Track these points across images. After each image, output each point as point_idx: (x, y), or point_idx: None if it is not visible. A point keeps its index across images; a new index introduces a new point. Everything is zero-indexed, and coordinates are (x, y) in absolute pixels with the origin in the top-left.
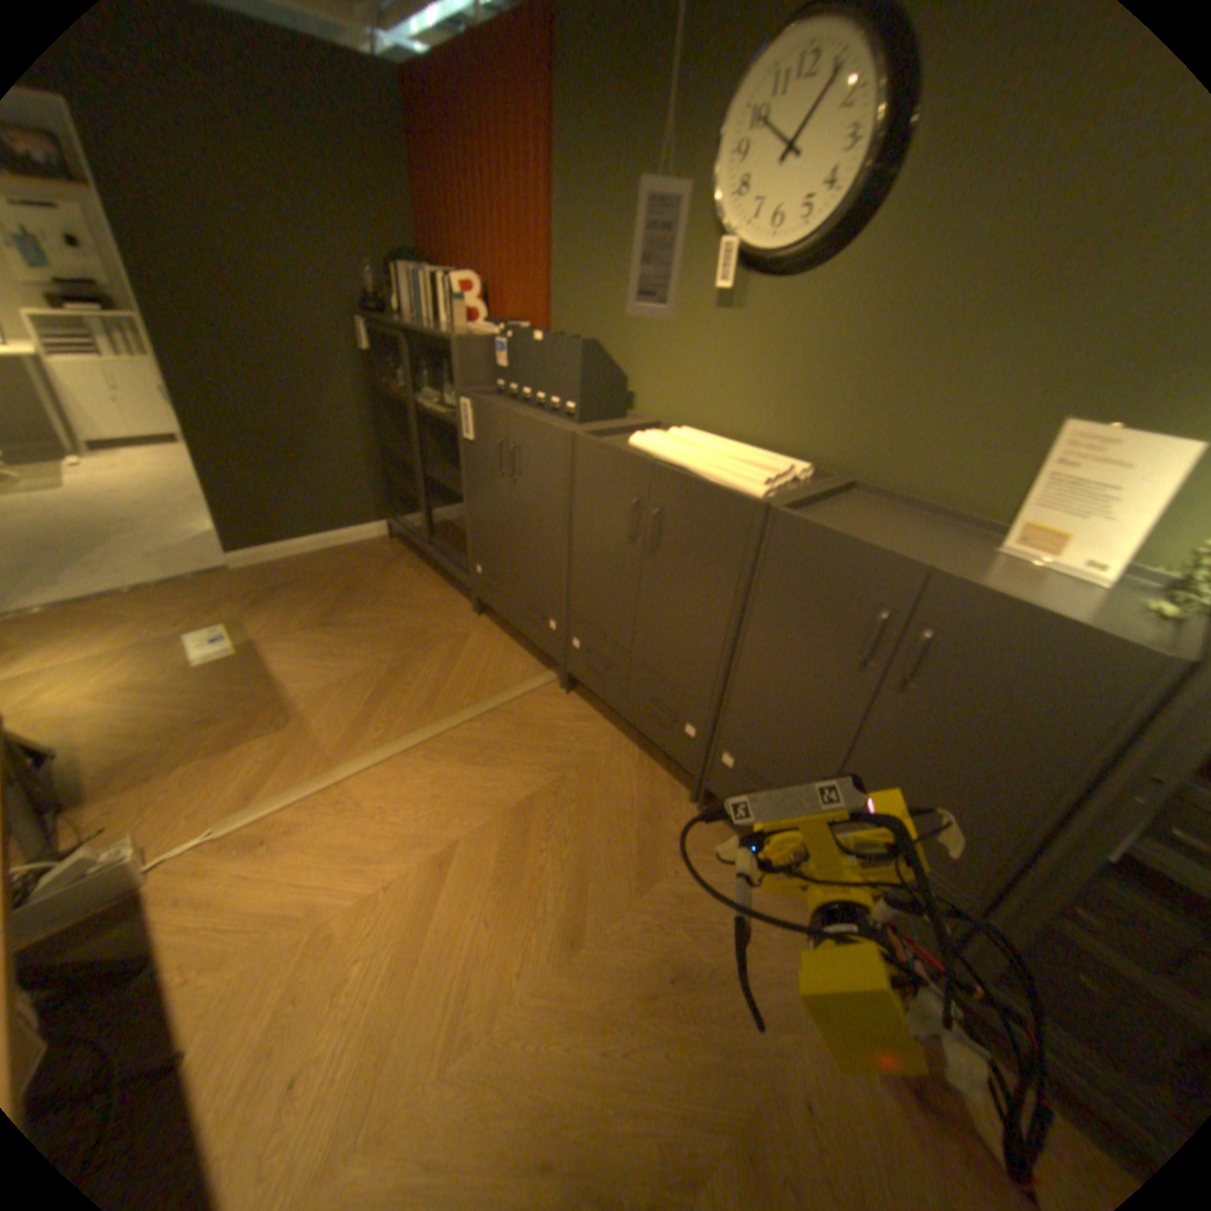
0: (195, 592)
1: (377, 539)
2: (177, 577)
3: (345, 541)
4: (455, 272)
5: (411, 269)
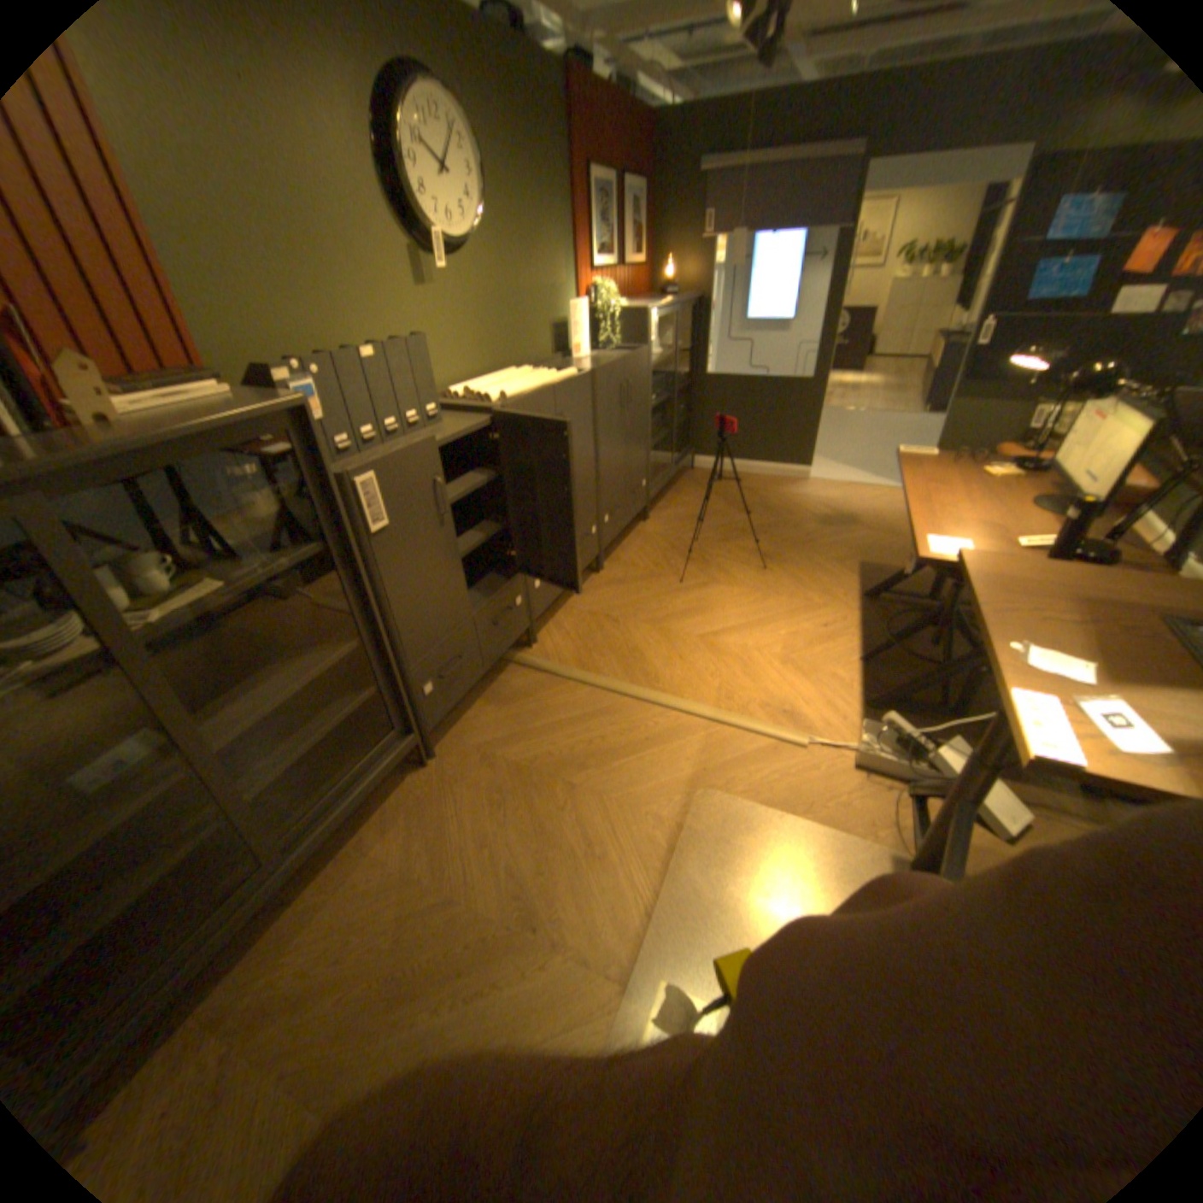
0: None
1: None
2: None
3: None
4: None
5: None
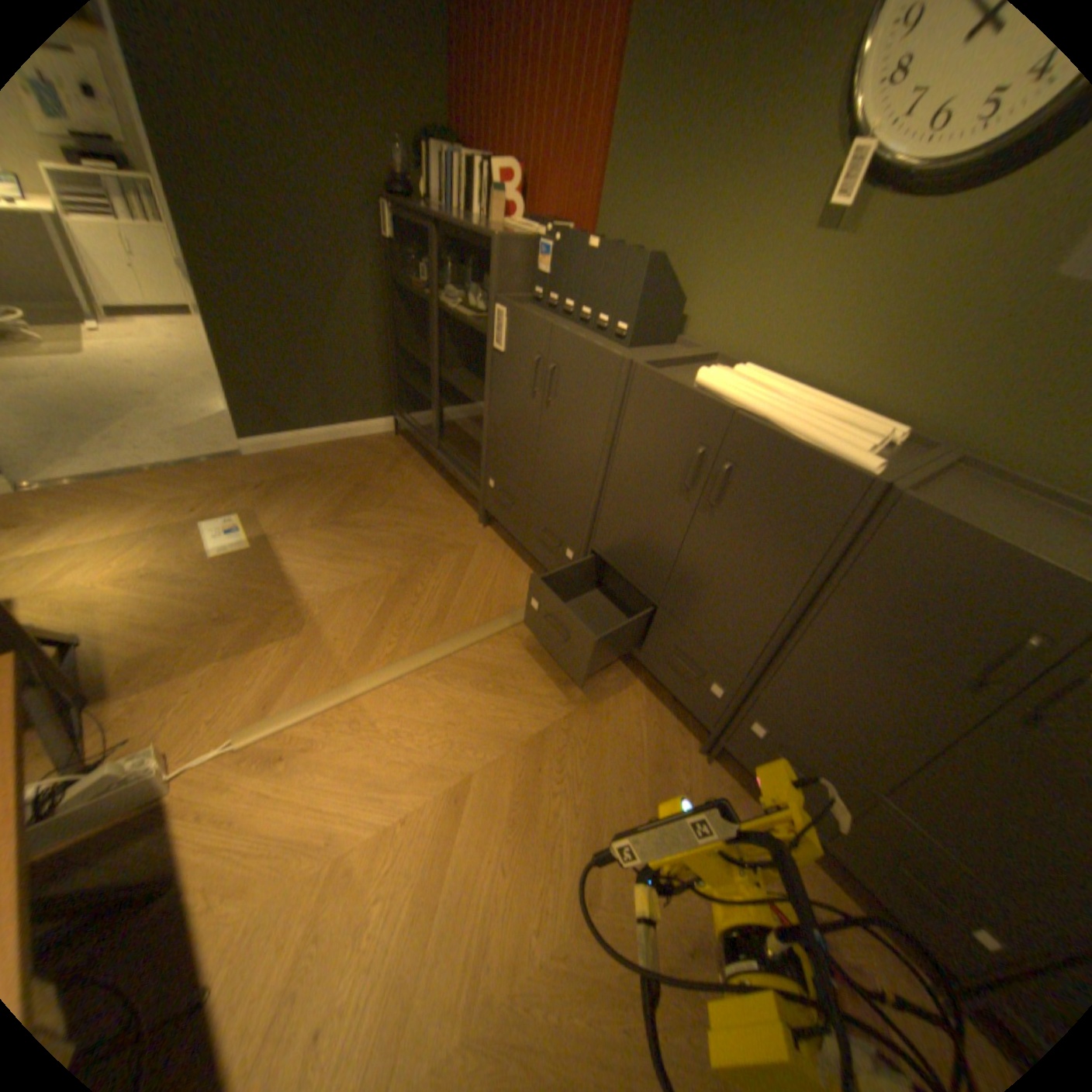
0: (209, 477)
1: (382, 435)
2: (192, 460)
3: (352, 435)
4: (493, 158)
5: (443, 151)
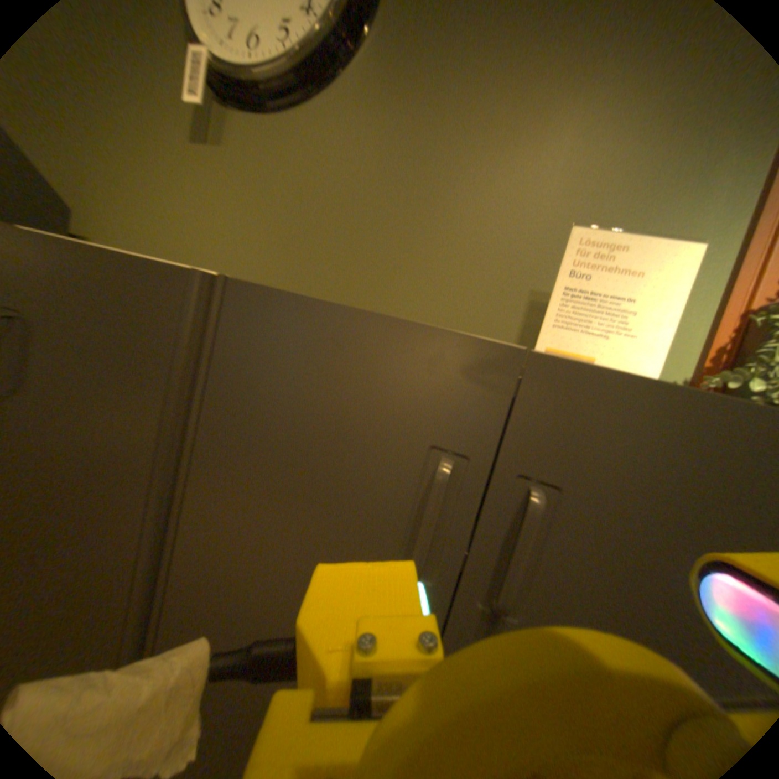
0: None
1: None
2: None
3: None
4: None
5: None
